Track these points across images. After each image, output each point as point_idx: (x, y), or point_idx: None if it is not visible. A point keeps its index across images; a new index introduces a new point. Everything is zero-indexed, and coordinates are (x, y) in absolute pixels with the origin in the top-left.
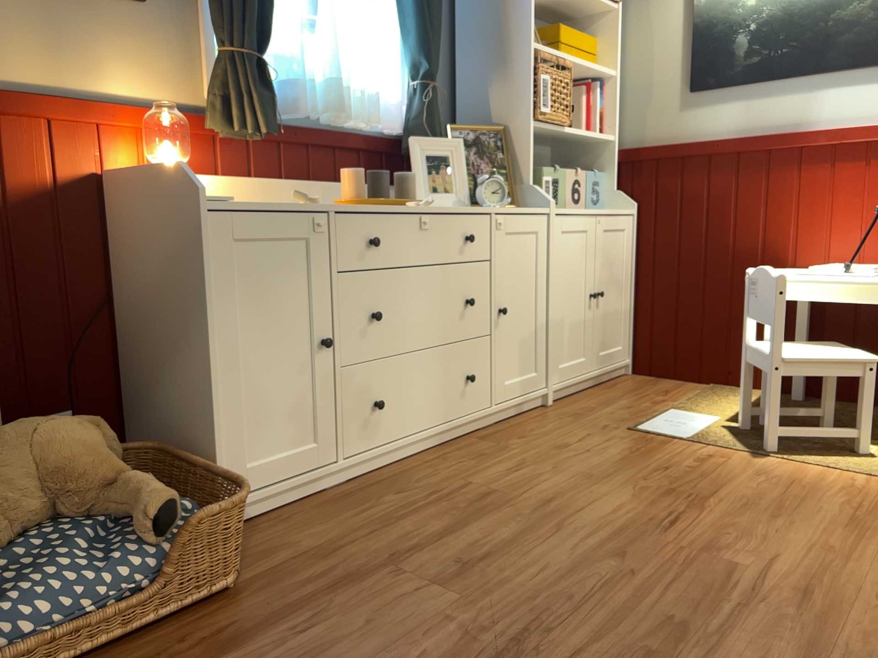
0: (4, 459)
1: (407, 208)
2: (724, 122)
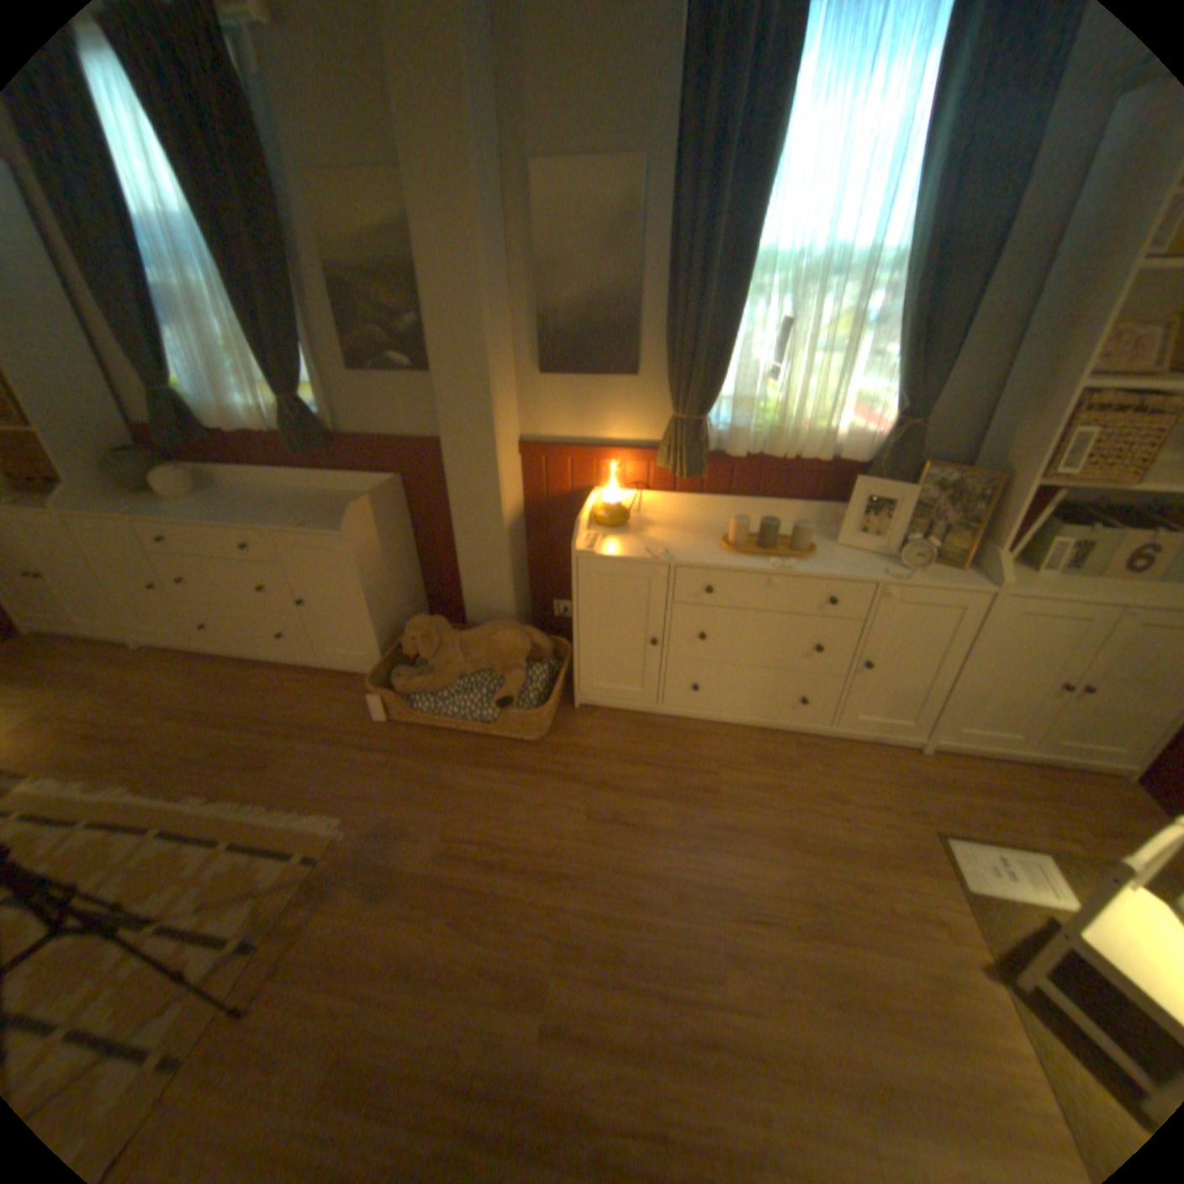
0: (482, 641)
1: (760, 568)
2: None
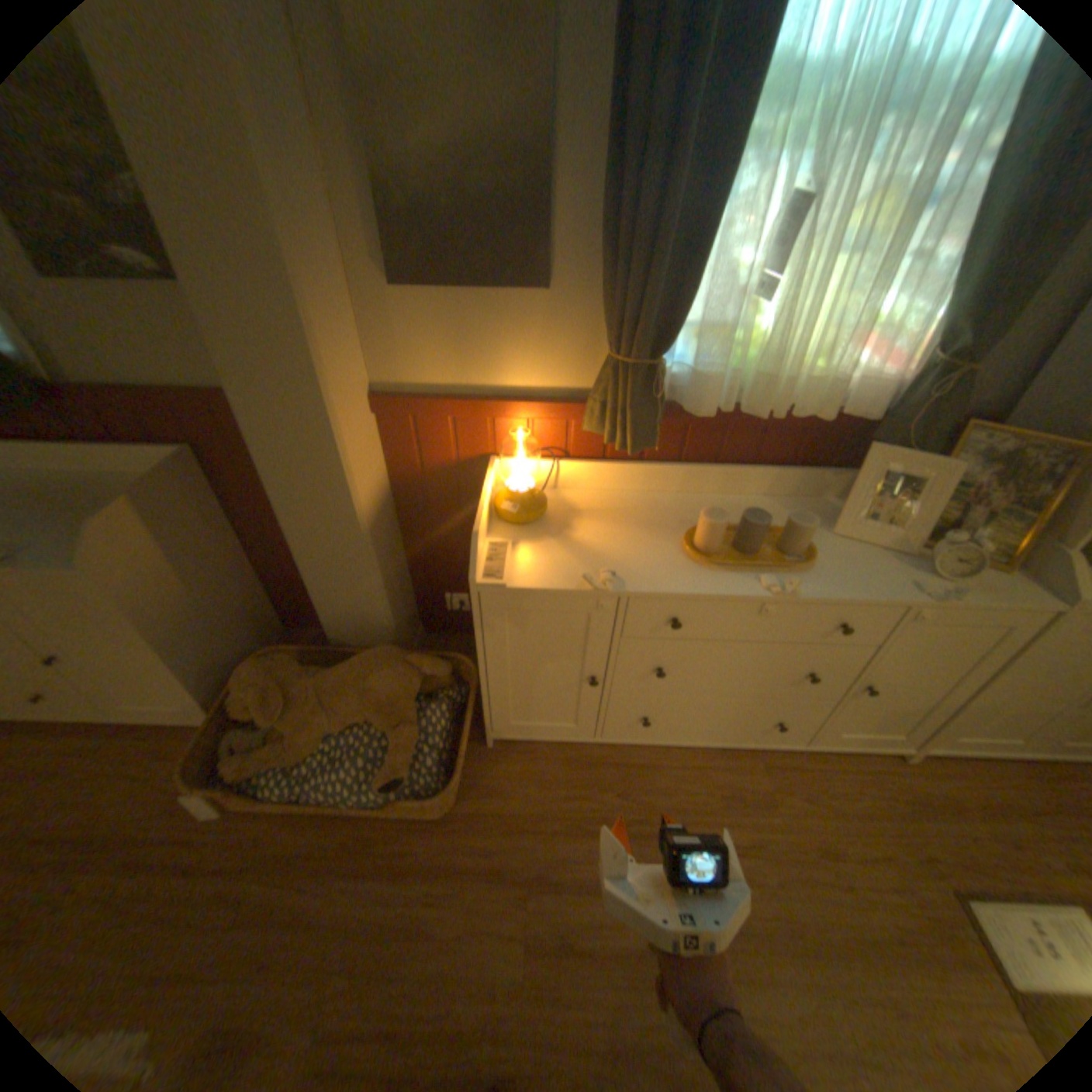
0: (350, 688)
1: (750, 592)
2: None
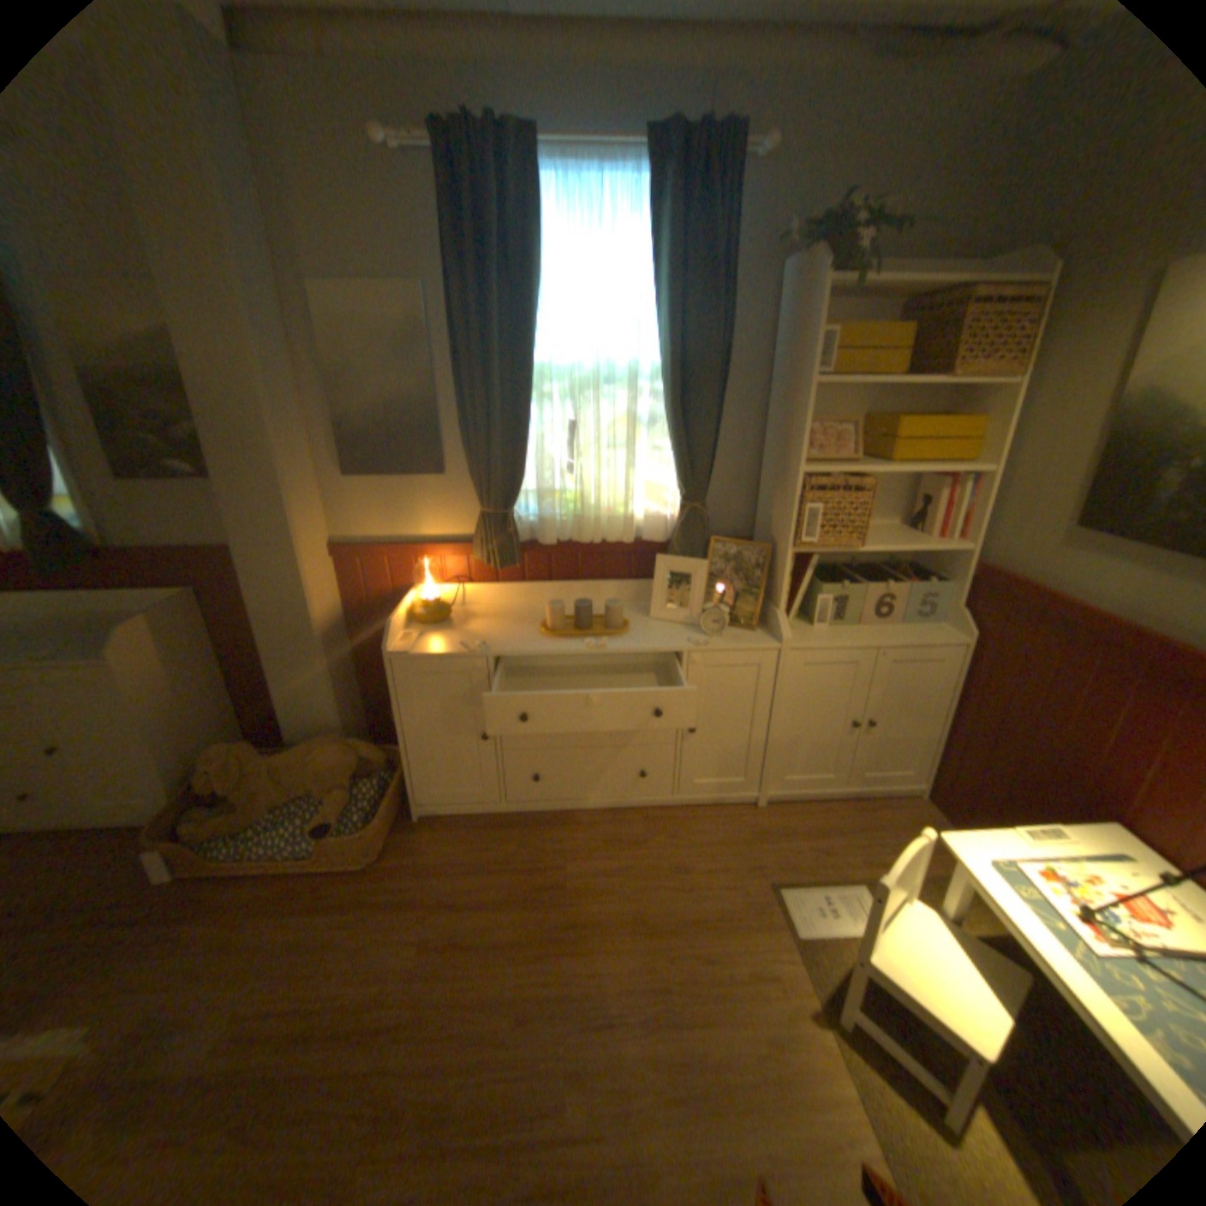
0: (295, 764)
1: (575, 649)
2: (1112, 586)
